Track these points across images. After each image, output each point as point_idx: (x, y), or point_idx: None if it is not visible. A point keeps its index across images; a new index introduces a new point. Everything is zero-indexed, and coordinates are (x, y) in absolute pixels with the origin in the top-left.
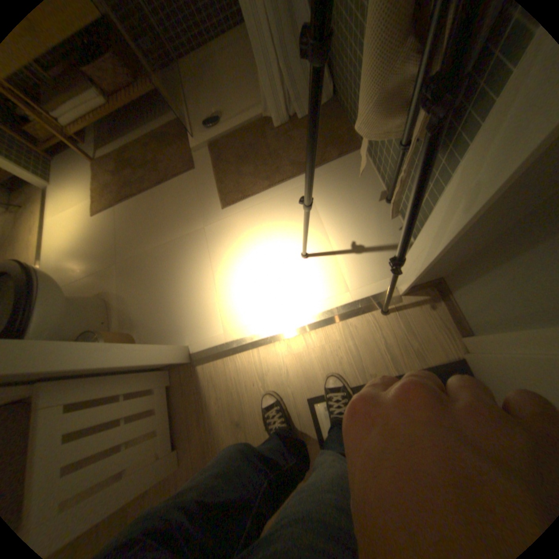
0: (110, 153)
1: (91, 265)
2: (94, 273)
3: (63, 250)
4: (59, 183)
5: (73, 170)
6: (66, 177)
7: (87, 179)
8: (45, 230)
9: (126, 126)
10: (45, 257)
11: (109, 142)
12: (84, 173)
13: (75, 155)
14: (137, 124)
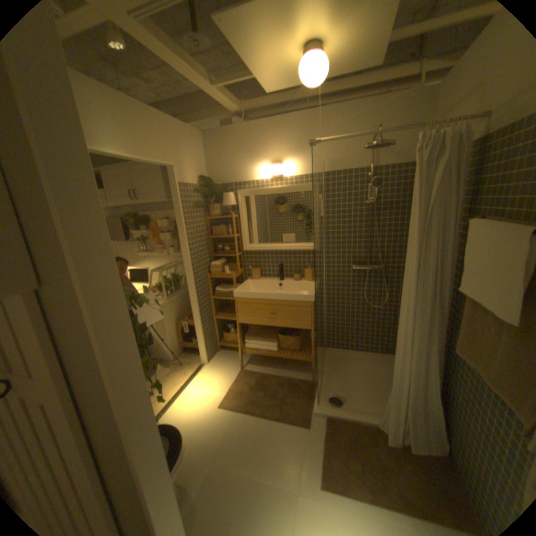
0: (256, 372)
1: (192, 448)
2: (190, 458)
3: (183, 417)
4: (214, 367)
5: (227, 366)
6: (220, 366)
7: (232, 378)
8: (183, 392)
9: (275, 362)
10: (169, 412)
11: (259, 365)
12: (233, 373)
13: (234, 357)
14: (282, 365)
